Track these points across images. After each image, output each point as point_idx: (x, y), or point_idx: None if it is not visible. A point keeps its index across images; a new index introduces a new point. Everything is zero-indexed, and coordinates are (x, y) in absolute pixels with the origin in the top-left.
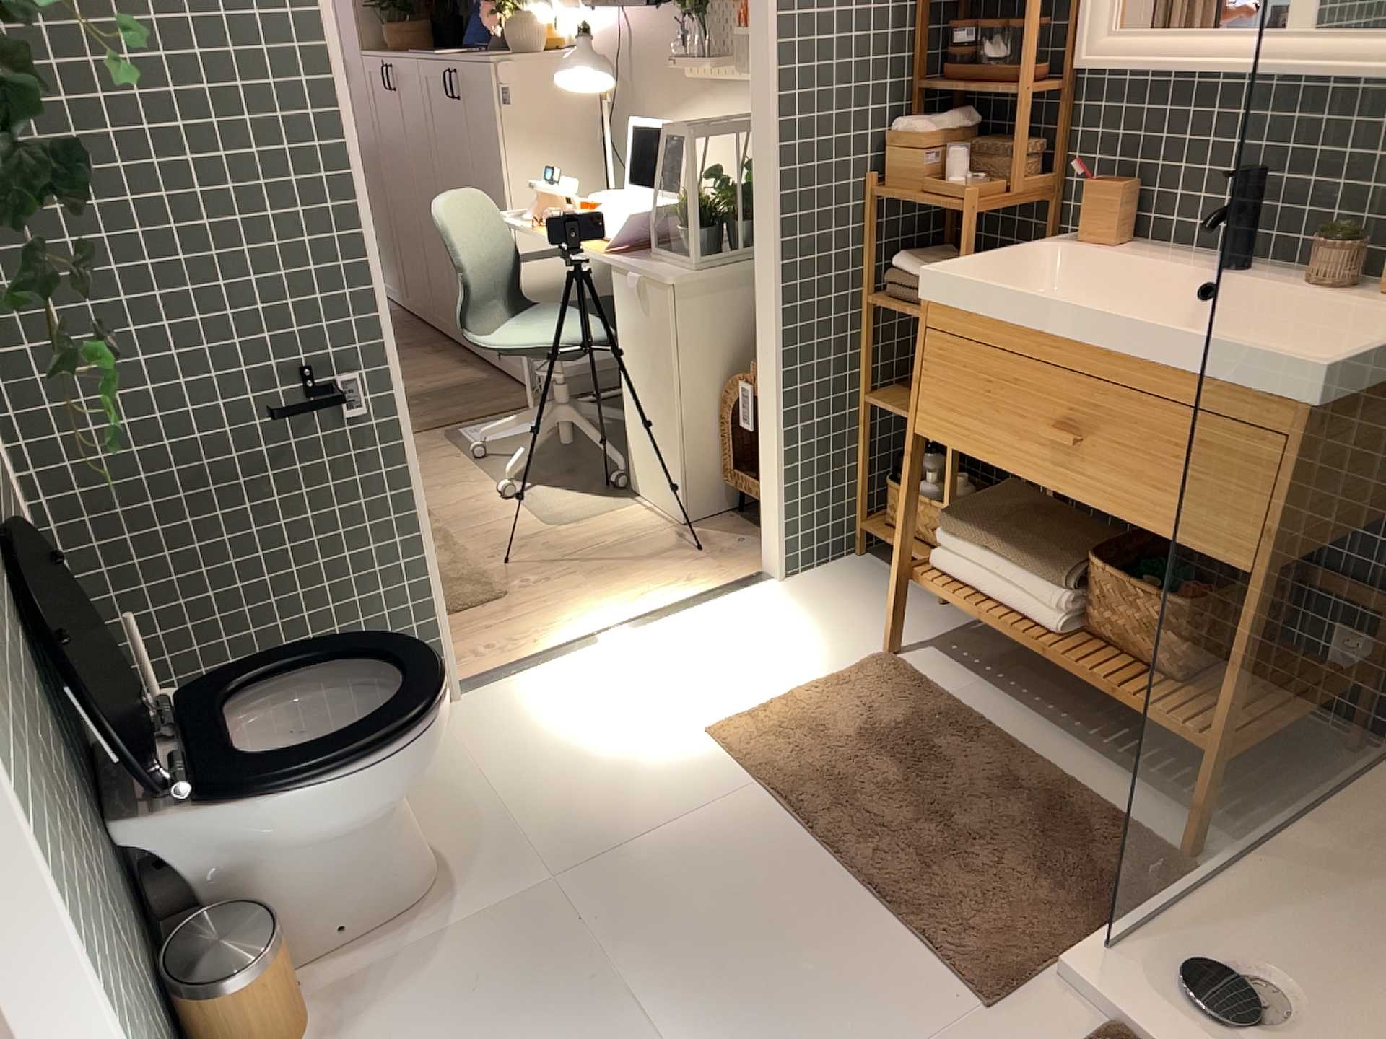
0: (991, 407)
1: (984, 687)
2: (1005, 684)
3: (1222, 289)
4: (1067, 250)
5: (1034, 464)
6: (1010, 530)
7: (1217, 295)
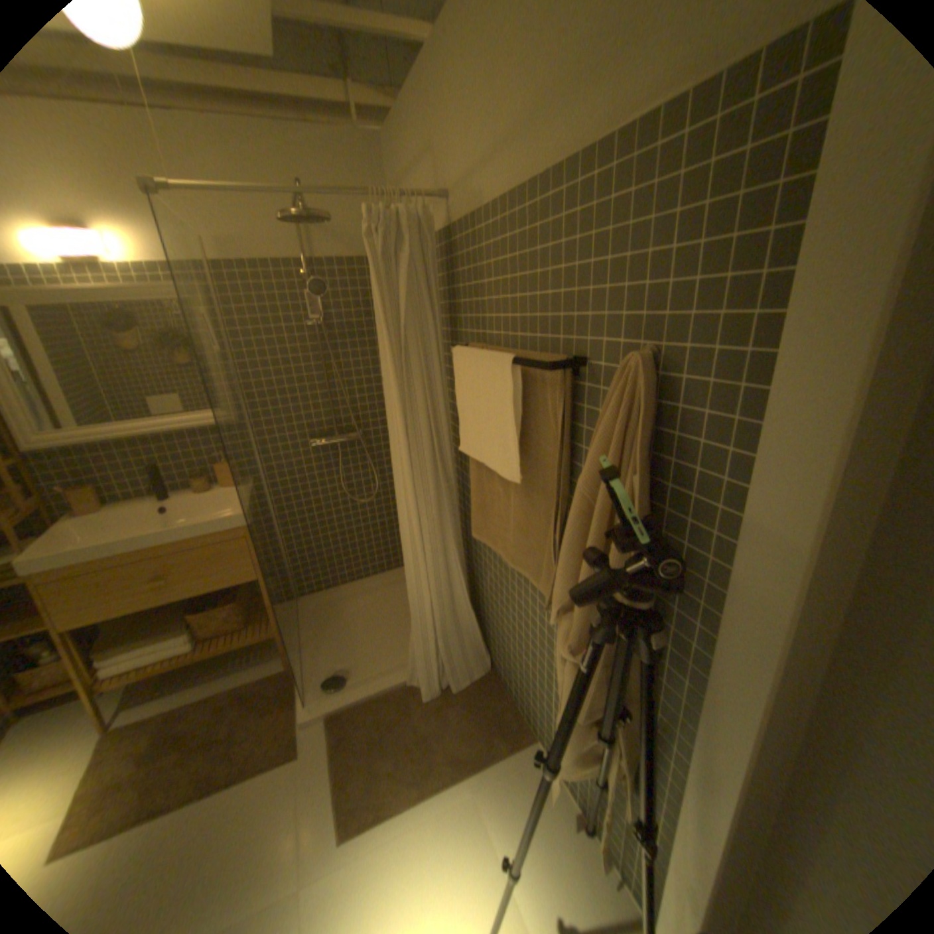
0: (91, 597)
1: (163, 699)
2: (171, 690)
3: (165, 506)
4: (73, 521)
5: (134, 604)
6: (126, 638)
7: (164, 509)
